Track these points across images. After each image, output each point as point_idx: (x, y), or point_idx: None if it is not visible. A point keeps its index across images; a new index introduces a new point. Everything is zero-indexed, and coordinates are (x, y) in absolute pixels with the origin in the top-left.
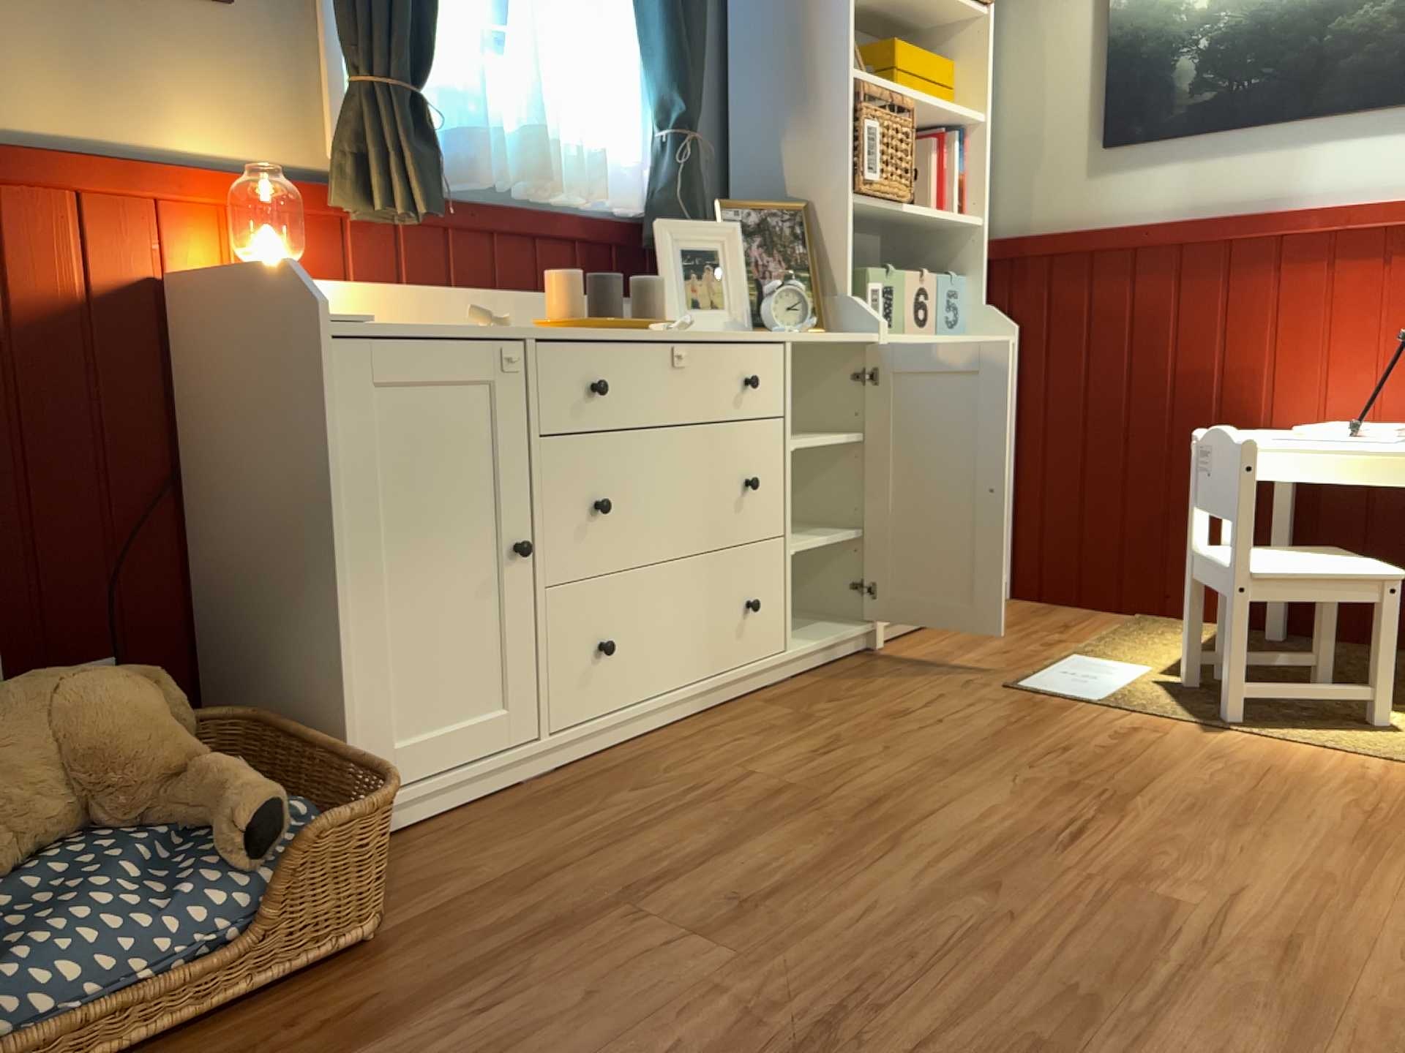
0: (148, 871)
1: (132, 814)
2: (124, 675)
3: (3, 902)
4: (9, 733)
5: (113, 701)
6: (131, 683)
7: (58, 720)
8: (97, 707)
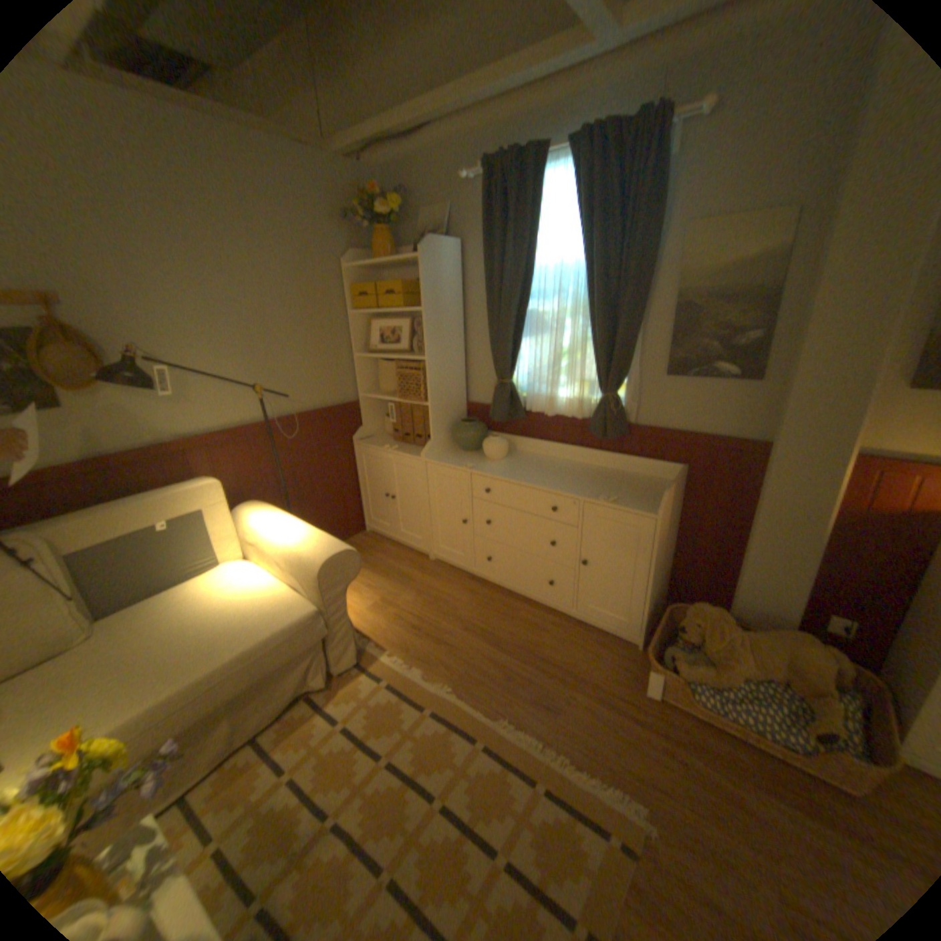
0: (792, 715)
1: (802, 694)
2: (828, 654)
3: (754, 689)
4: (779, 651)
5: (814, 663)
6: (825, 660)
7: (794, 657)
8: (808, 661)
